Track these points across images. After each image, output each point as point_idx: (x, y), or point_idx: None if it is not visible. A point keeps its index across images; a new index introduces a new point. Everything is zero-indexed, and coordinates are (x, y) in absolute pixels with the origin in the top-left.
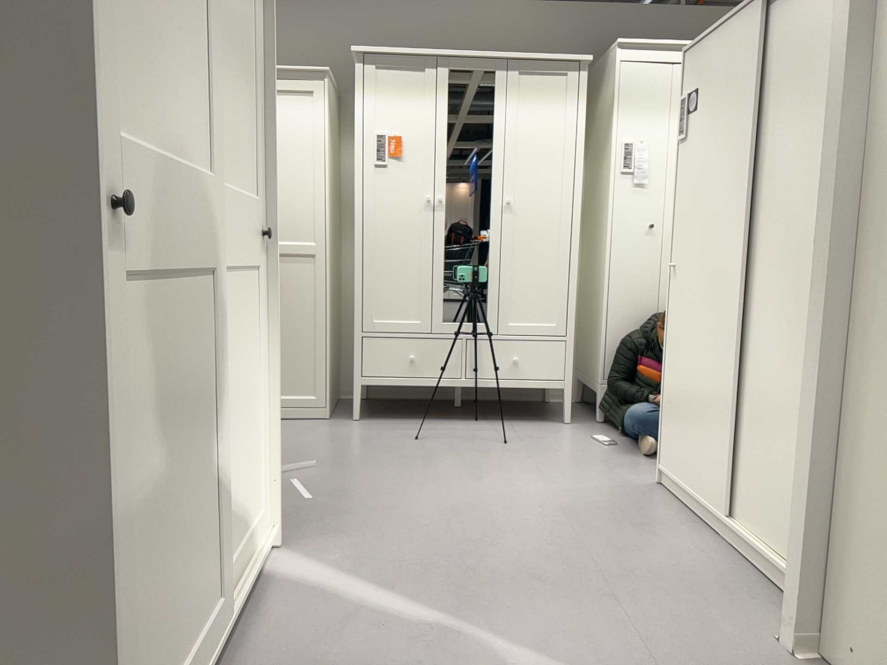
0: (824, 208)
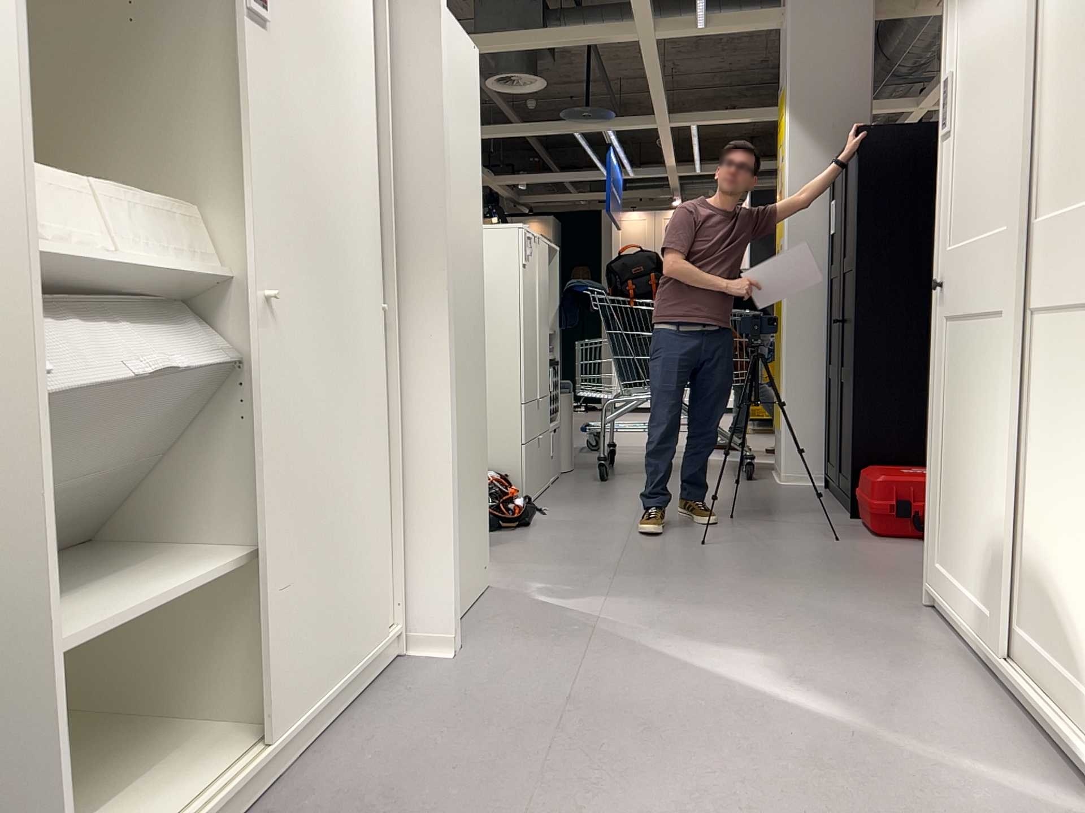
0: (445, 254)
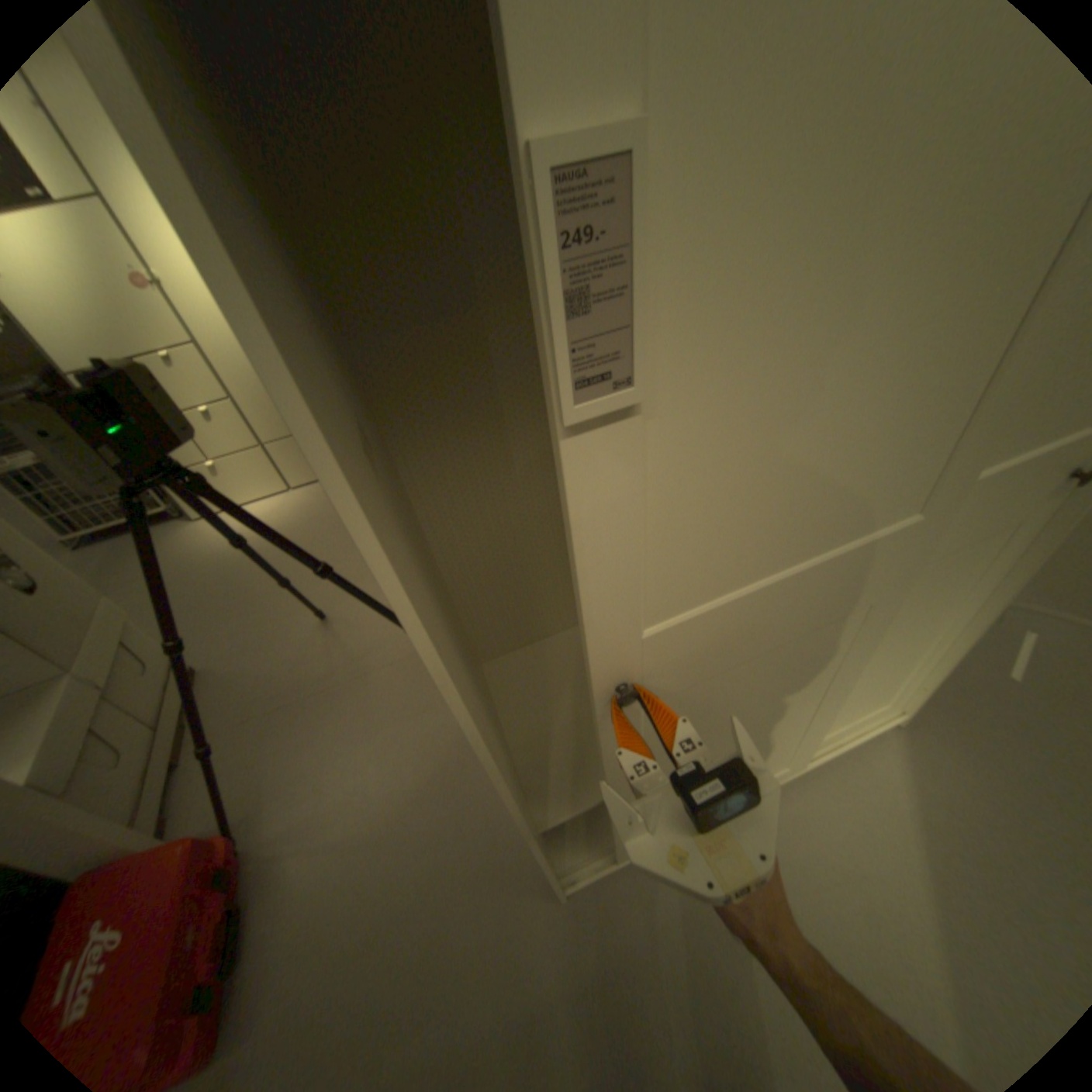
0: None
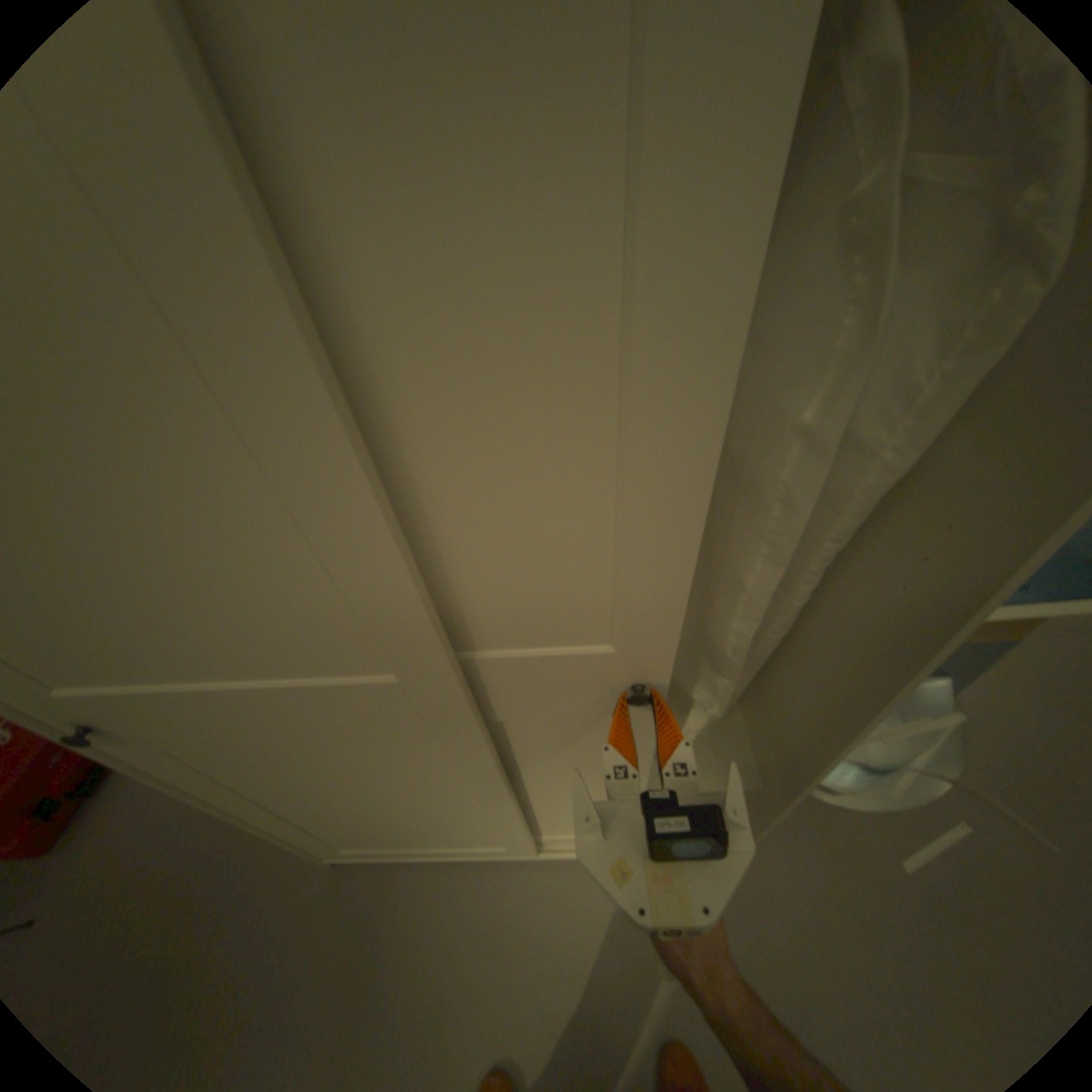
0: None
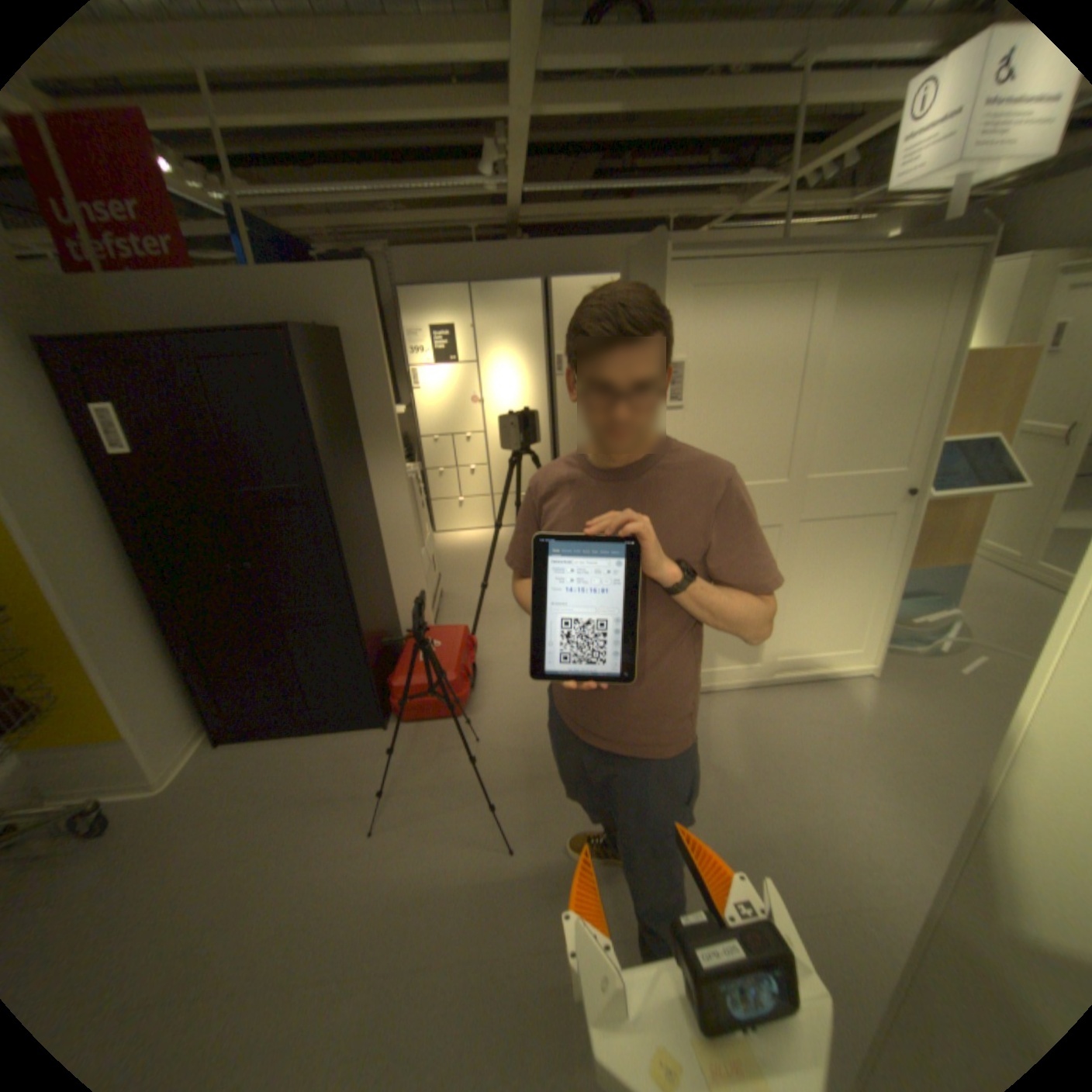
0: None
